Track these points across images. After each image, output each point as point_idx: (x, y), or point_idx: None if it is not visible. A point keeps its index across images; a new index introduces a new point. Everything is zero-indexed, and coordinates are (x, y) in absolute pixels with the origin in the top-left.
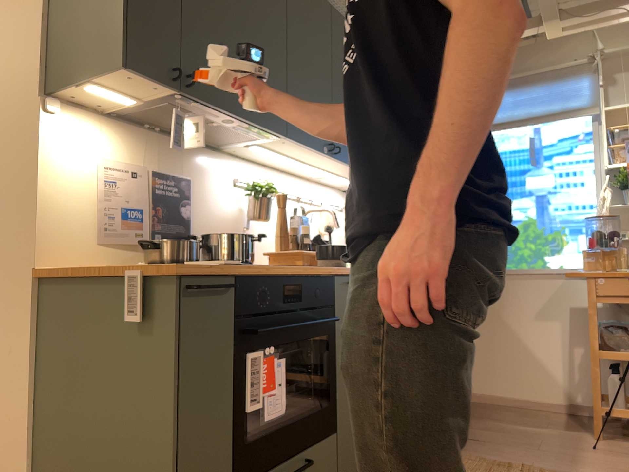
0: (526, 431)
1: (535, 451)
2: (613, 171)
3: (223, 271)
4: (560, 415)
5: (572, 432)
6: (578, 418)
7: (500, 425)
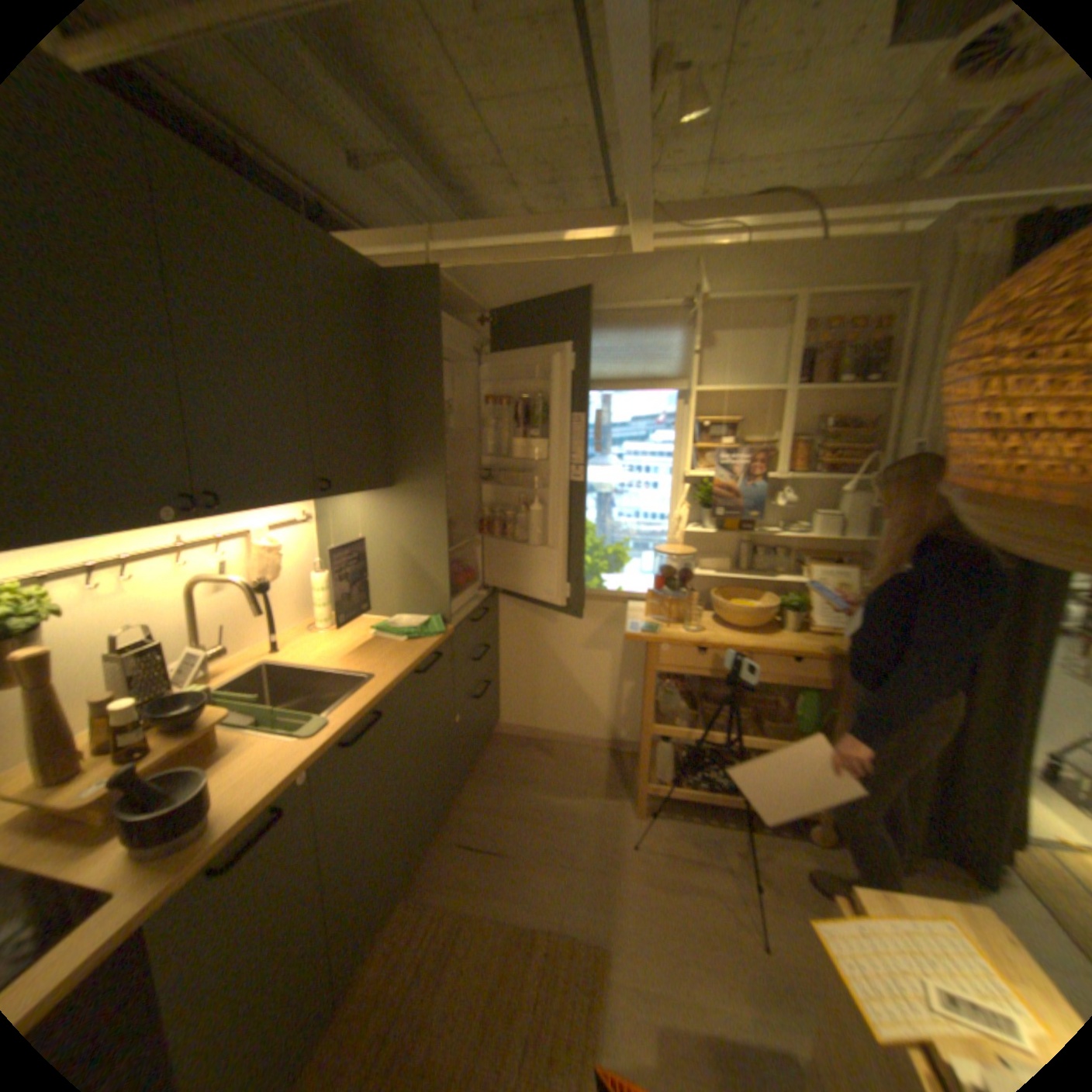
0: (562, 810)
1: (567, 874)
2: (695, 474)
3: None
4: (602, 757)
5: (612, 802)
6: (620, 762)
7: (533, 800)
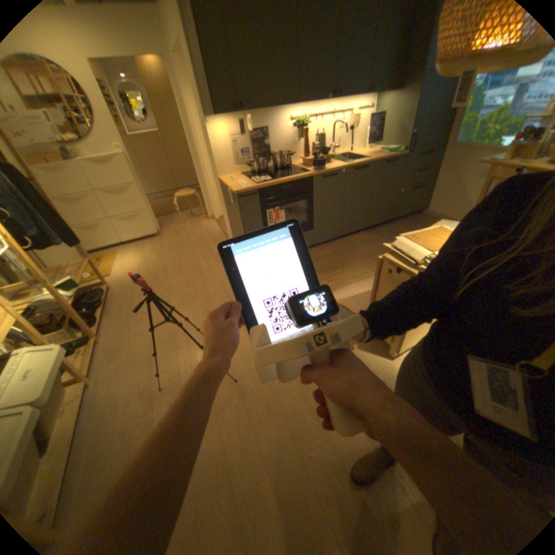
0: None
1: None
2: None
3: (251, 189)
4: None
5: None
6: None
7: None
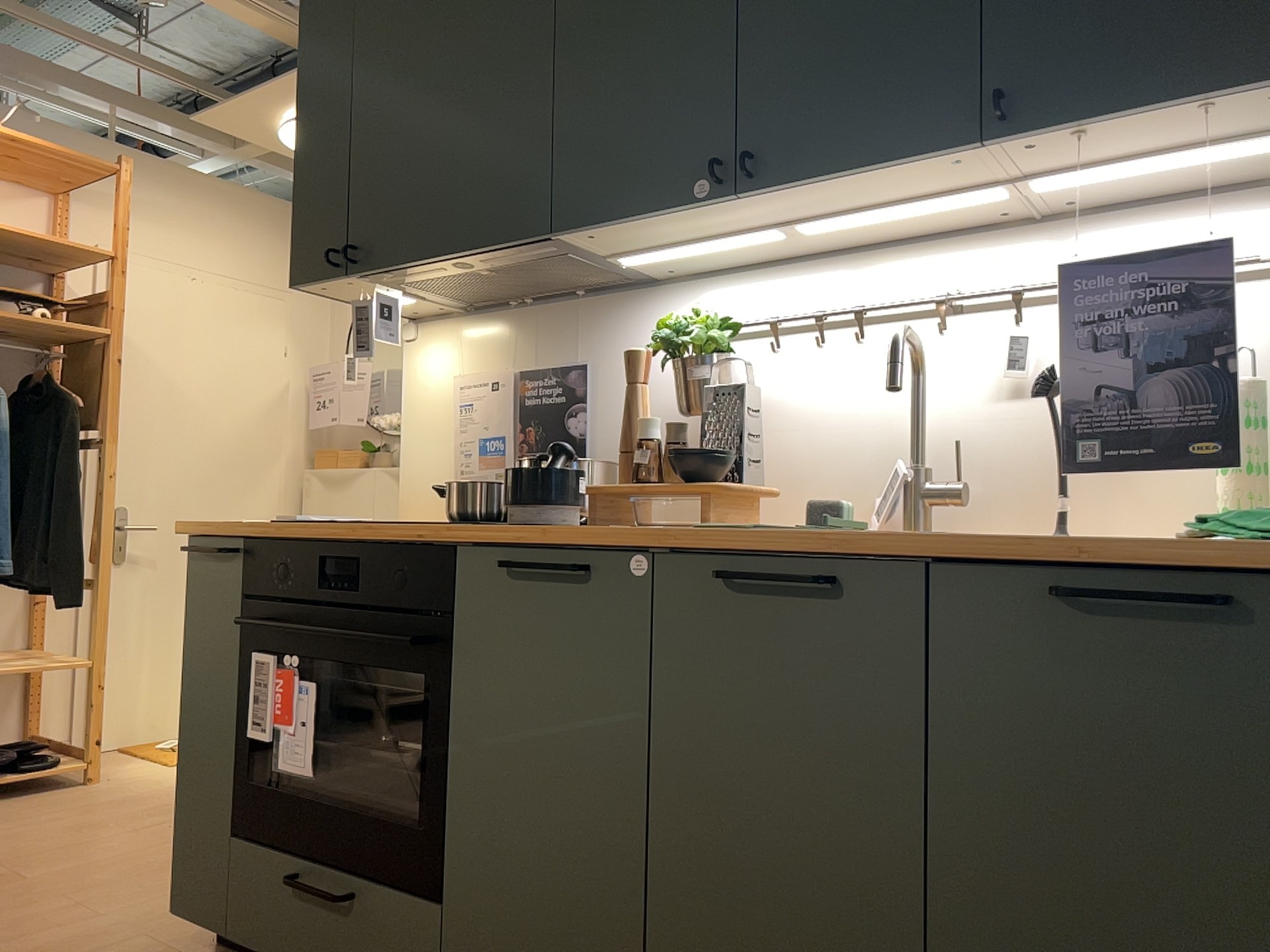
0: None
1: None
2: None
3: (223, 530)
4: None
5: None
6: None
7: None
